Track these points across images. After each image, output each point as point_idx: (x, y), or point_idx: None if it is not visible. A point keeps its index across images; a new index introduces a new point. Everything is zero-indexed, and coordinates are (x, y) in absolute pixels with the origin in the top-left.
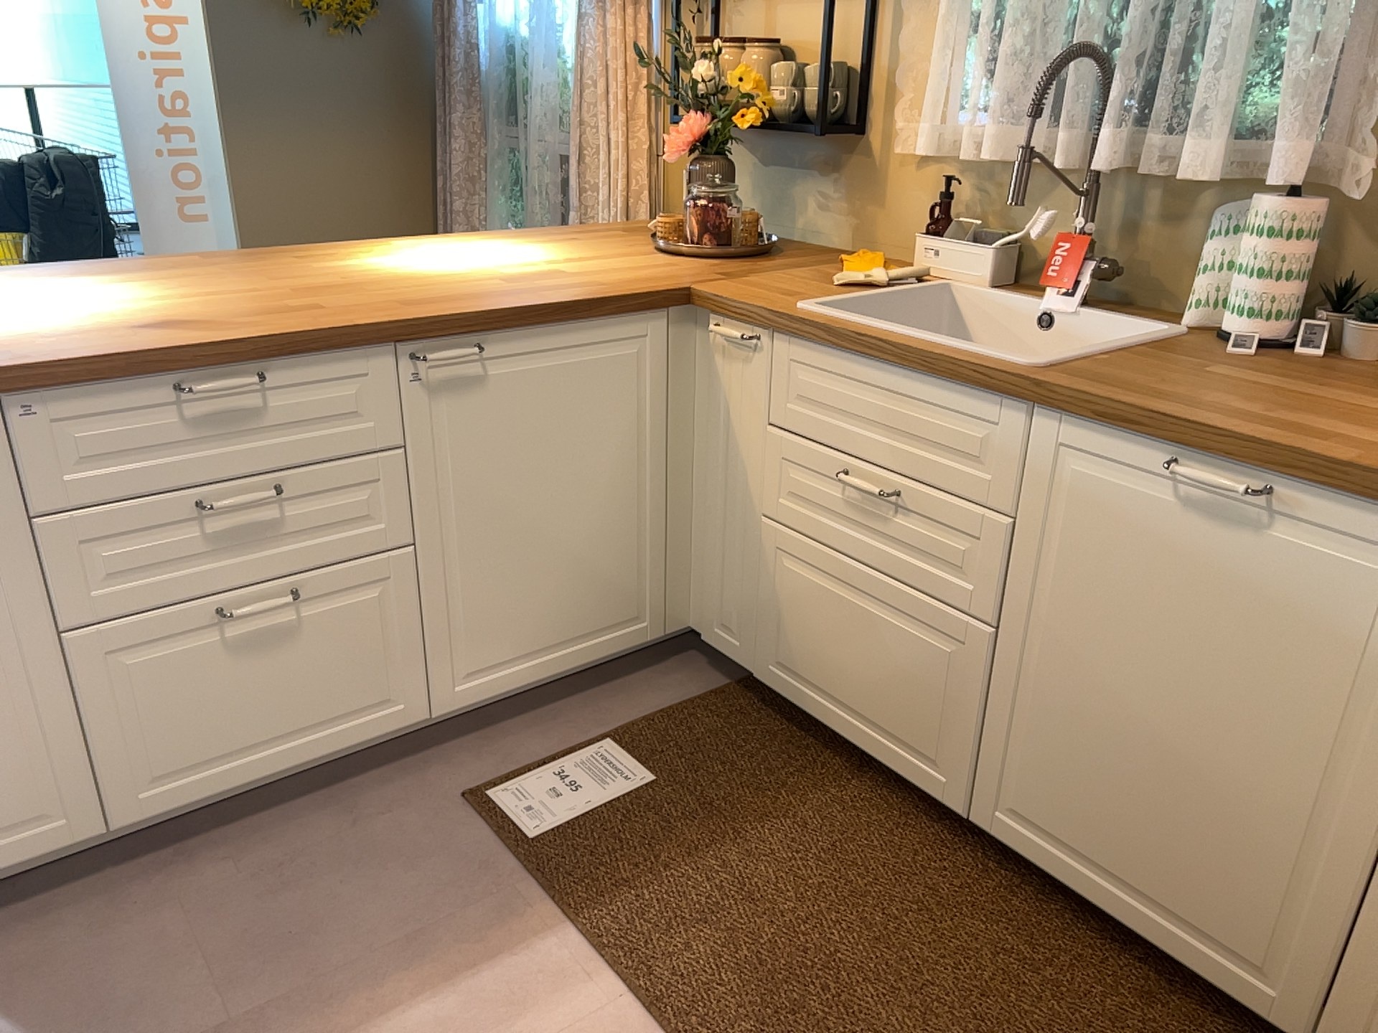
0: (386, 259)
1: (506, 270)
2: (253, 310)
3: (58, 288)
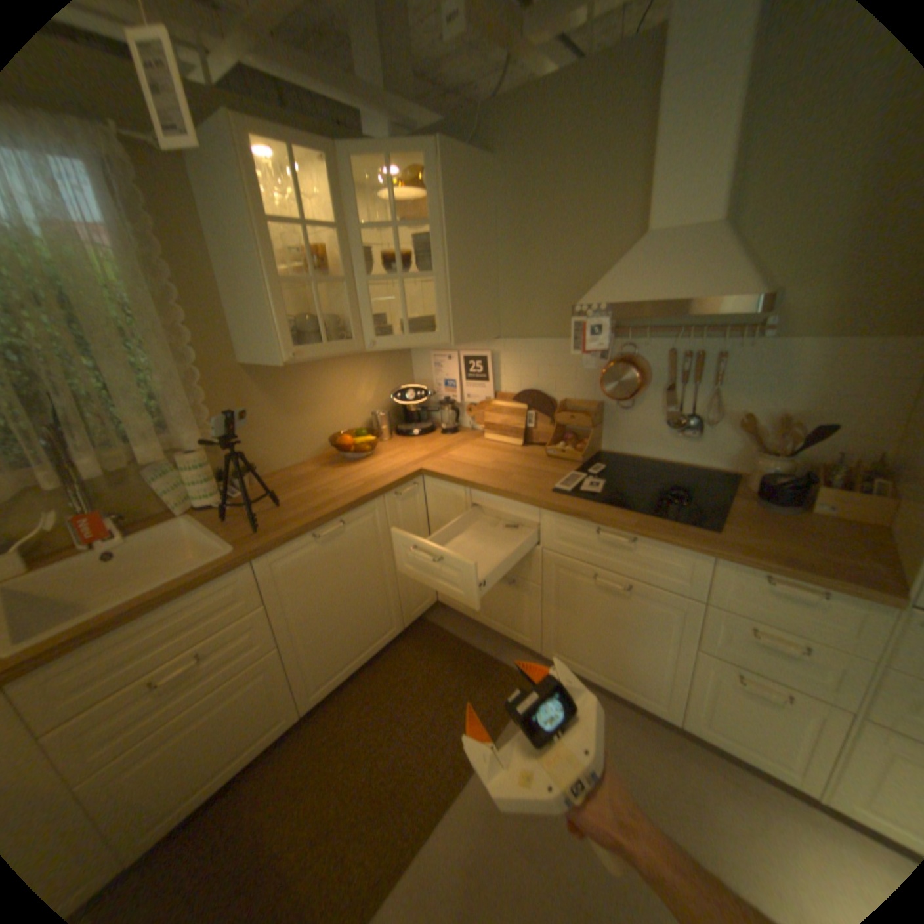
0: None
1: None
2: None
3: None
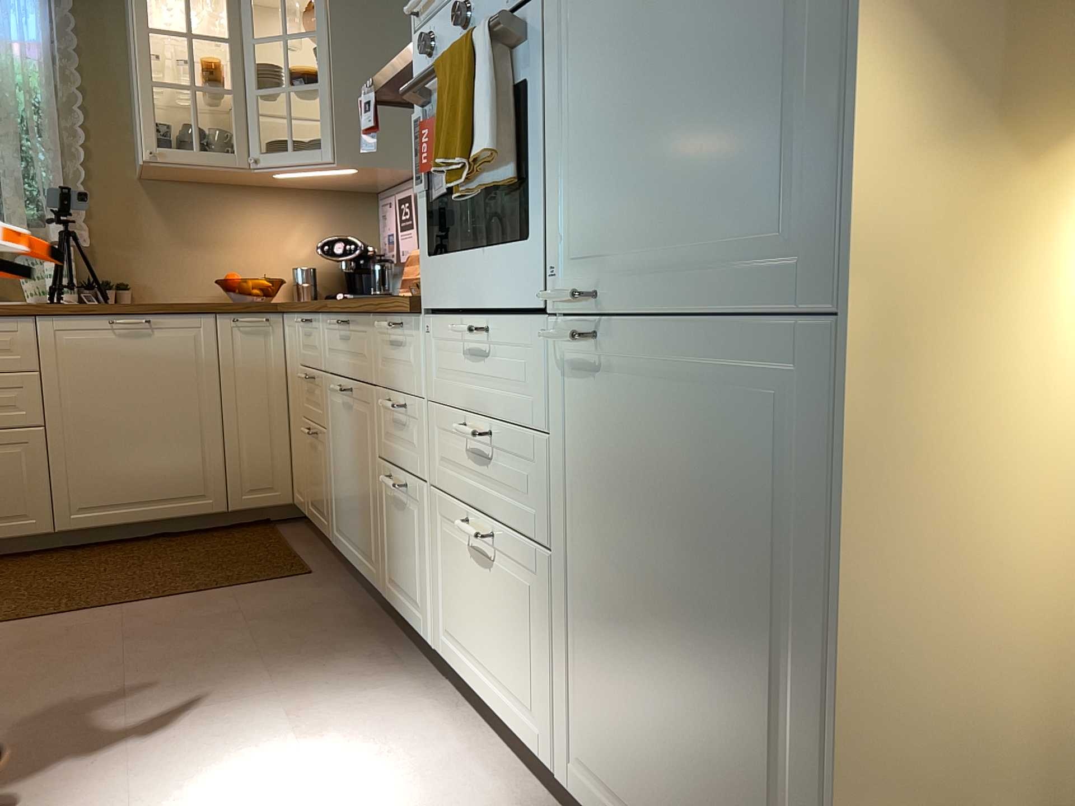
0: None
1: None
2: None
3: None
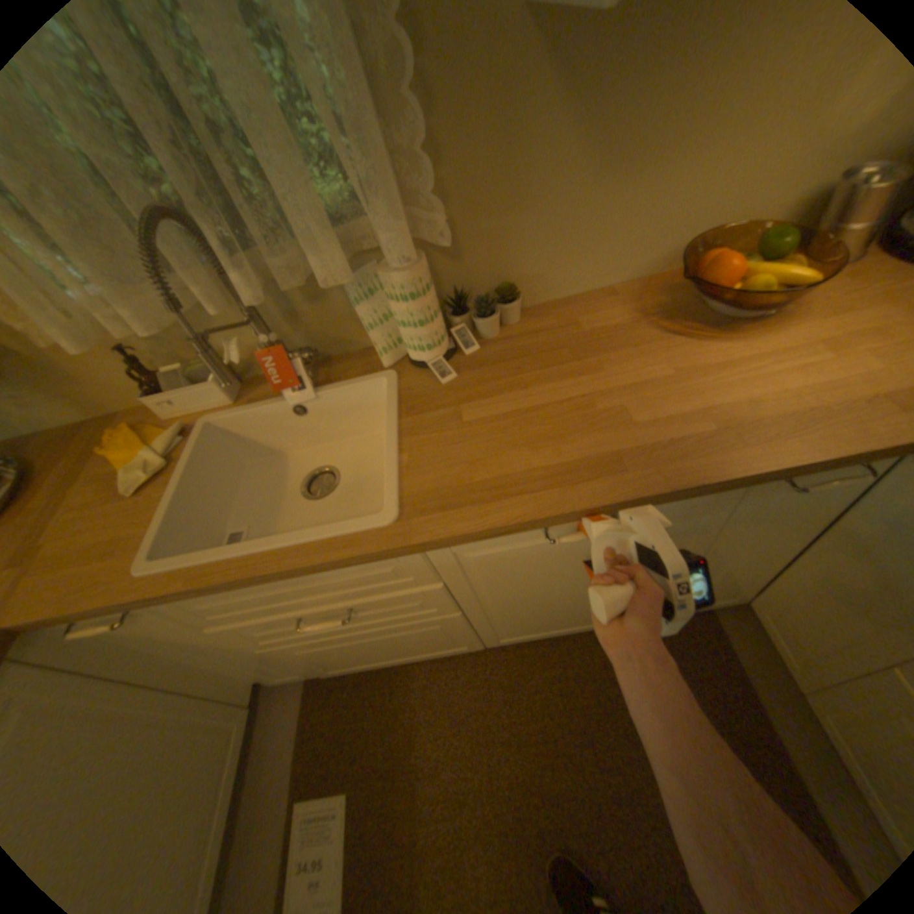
0: None
1: None
2: None
3: None
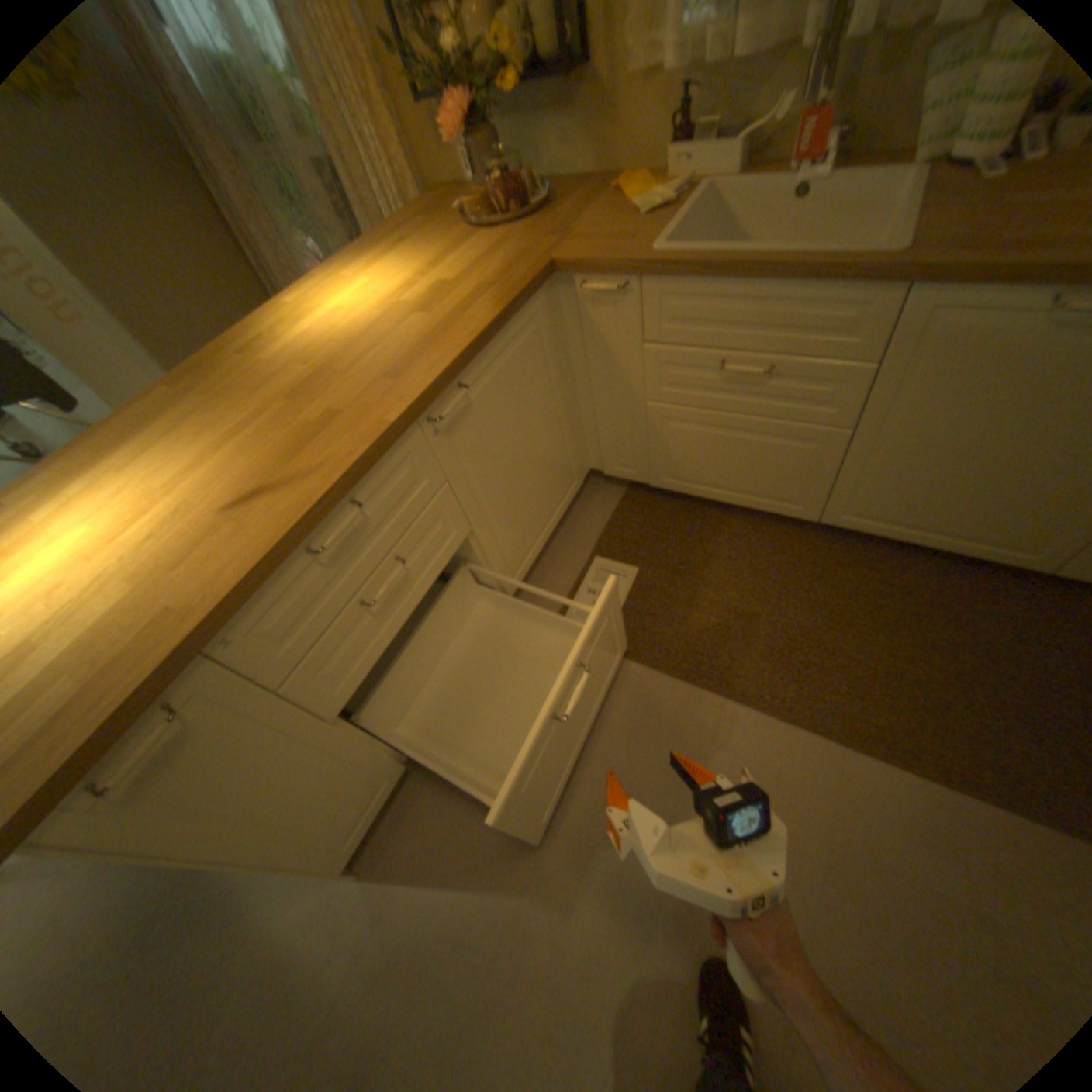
0: (301, 324)
1: (404, 299)
2: (287, 442)
3: (94, 485)
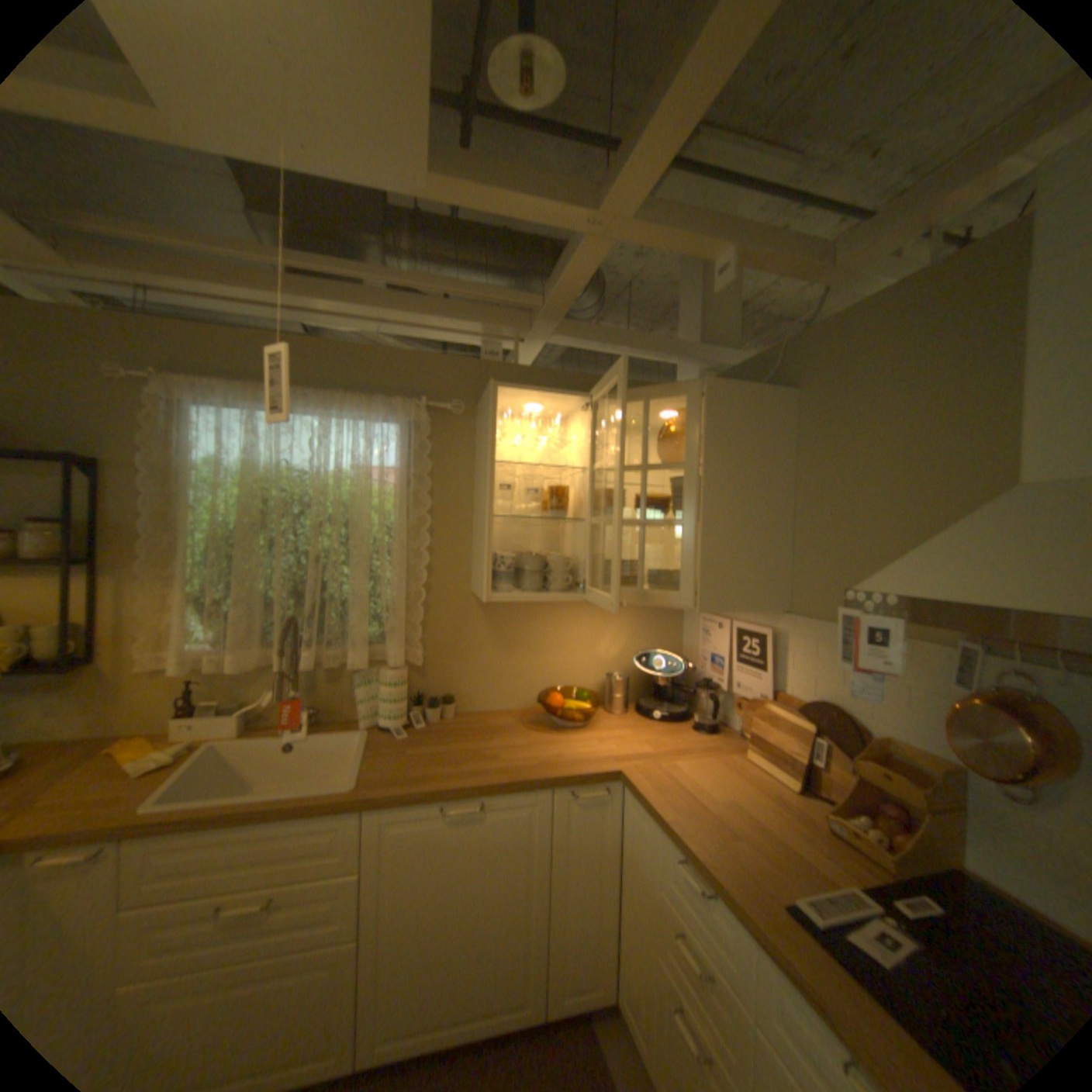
0: None
1: None
2: None
3: None
